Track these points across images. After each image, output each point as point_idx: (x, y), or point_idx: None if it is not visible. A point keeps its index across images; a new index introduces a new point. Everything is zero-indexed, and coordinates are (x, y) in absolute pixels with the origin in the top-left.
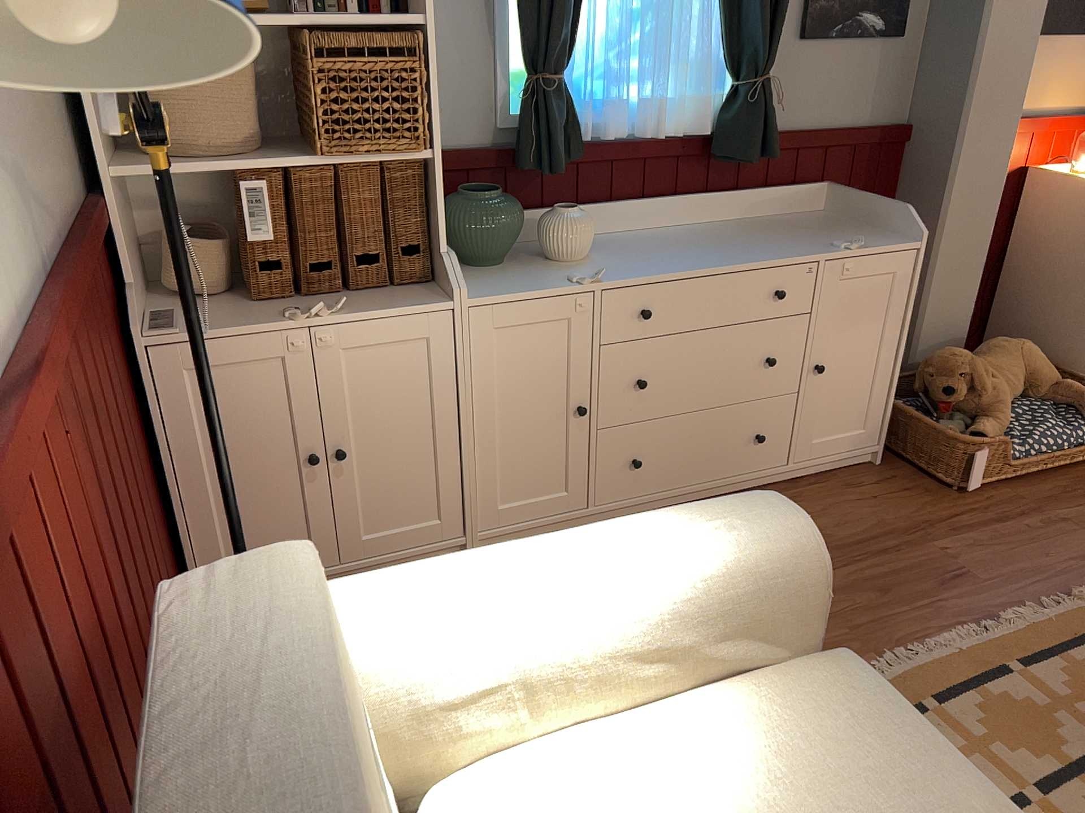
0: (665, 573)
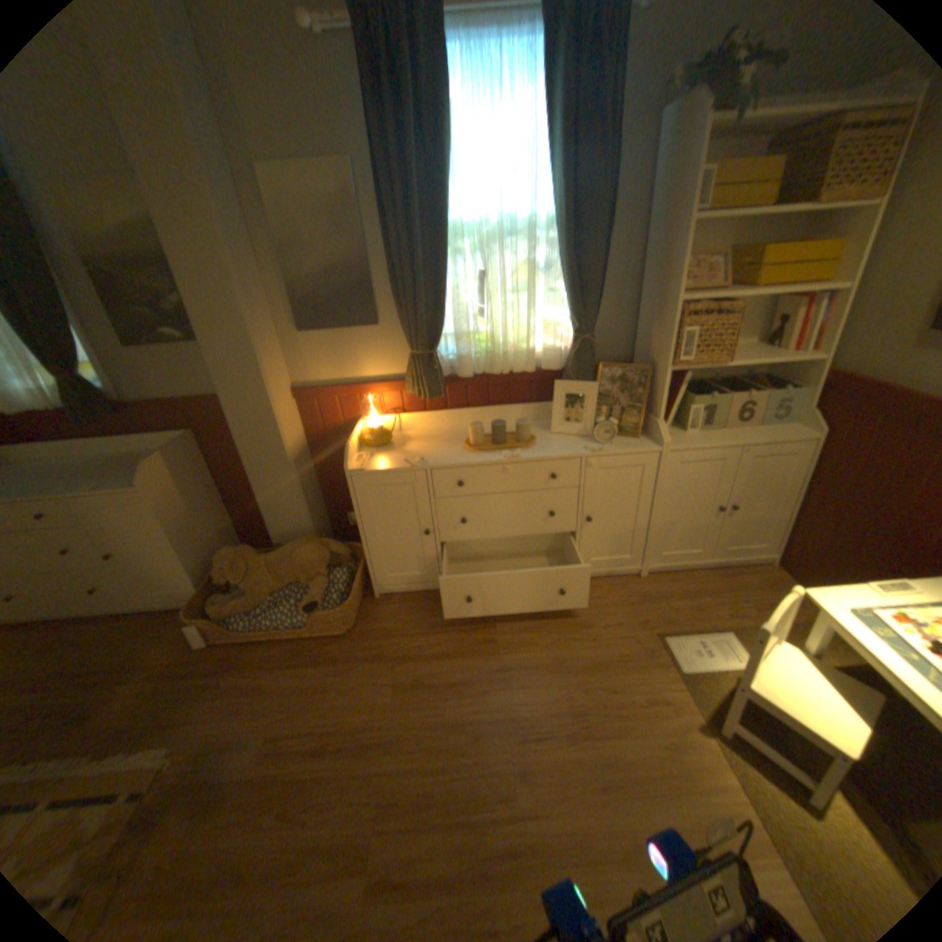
0: None
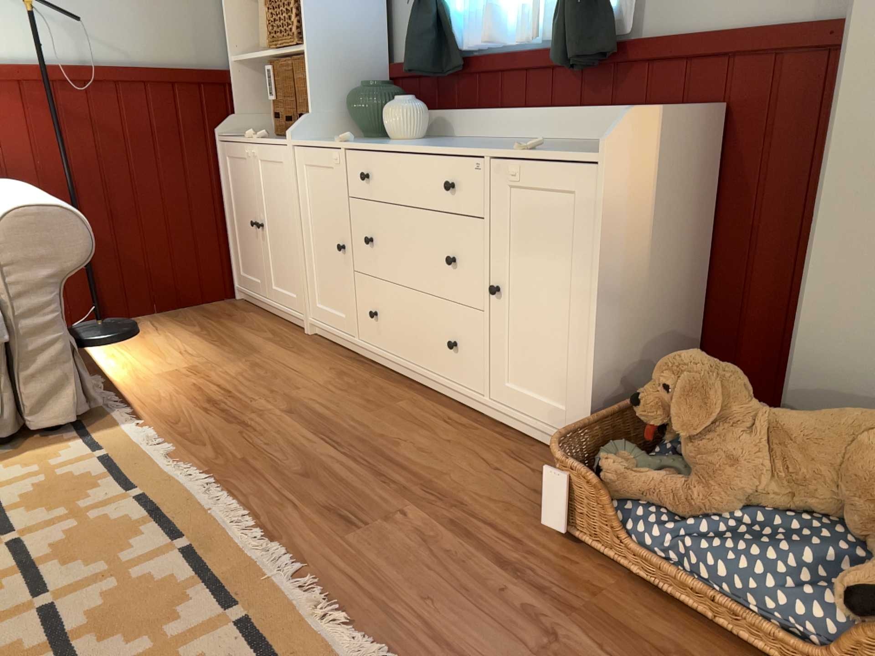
0: None
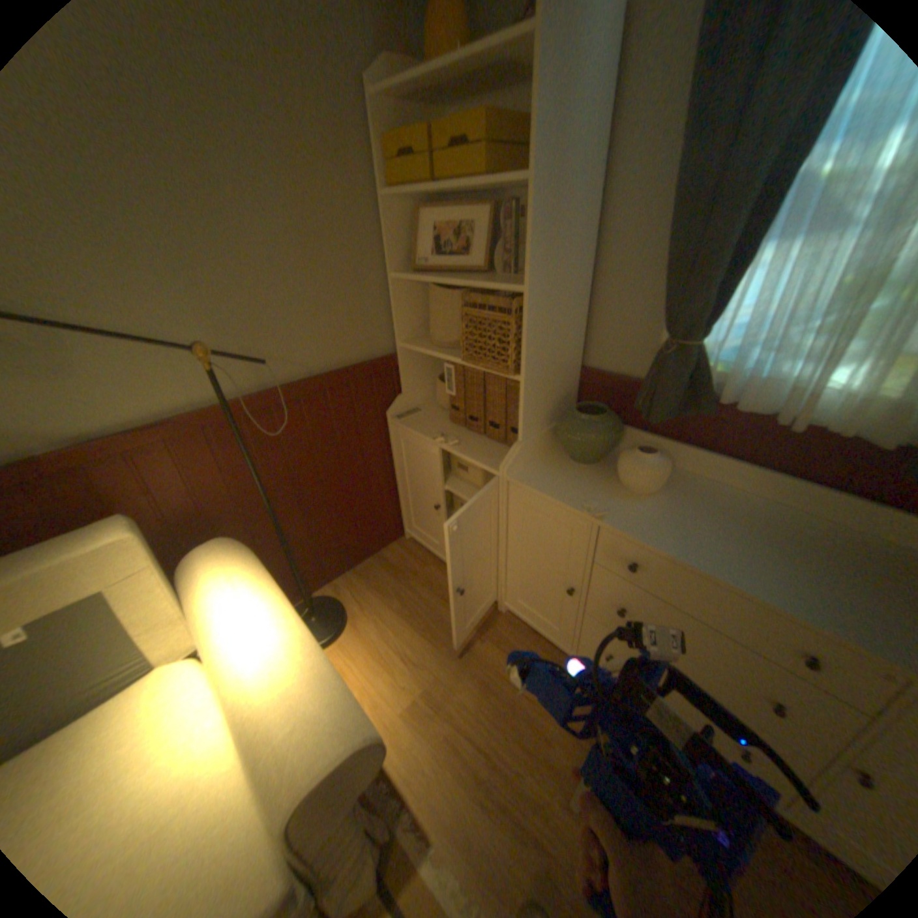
0: (248, 700)
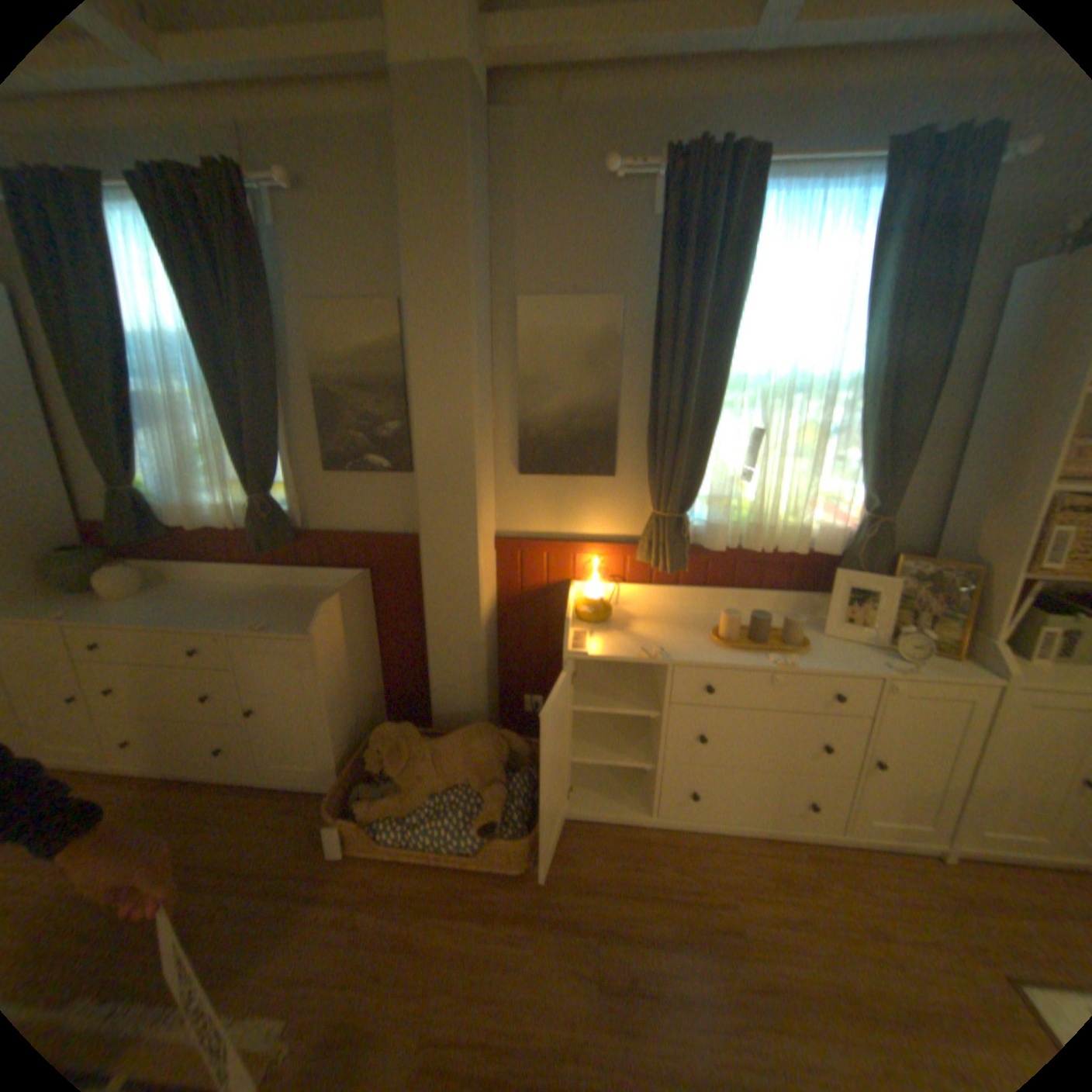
0: None
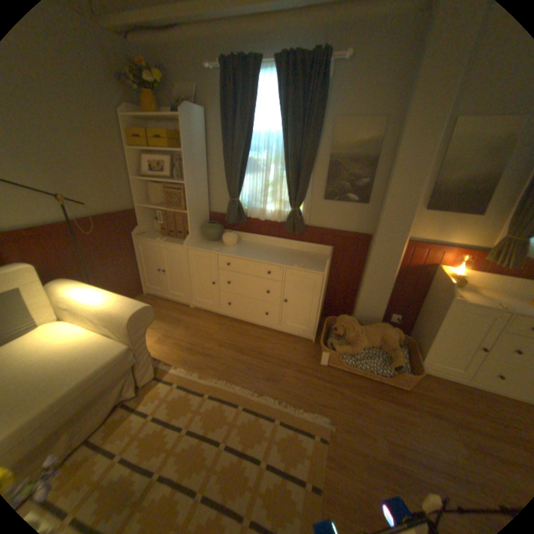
0: (101, 306)
